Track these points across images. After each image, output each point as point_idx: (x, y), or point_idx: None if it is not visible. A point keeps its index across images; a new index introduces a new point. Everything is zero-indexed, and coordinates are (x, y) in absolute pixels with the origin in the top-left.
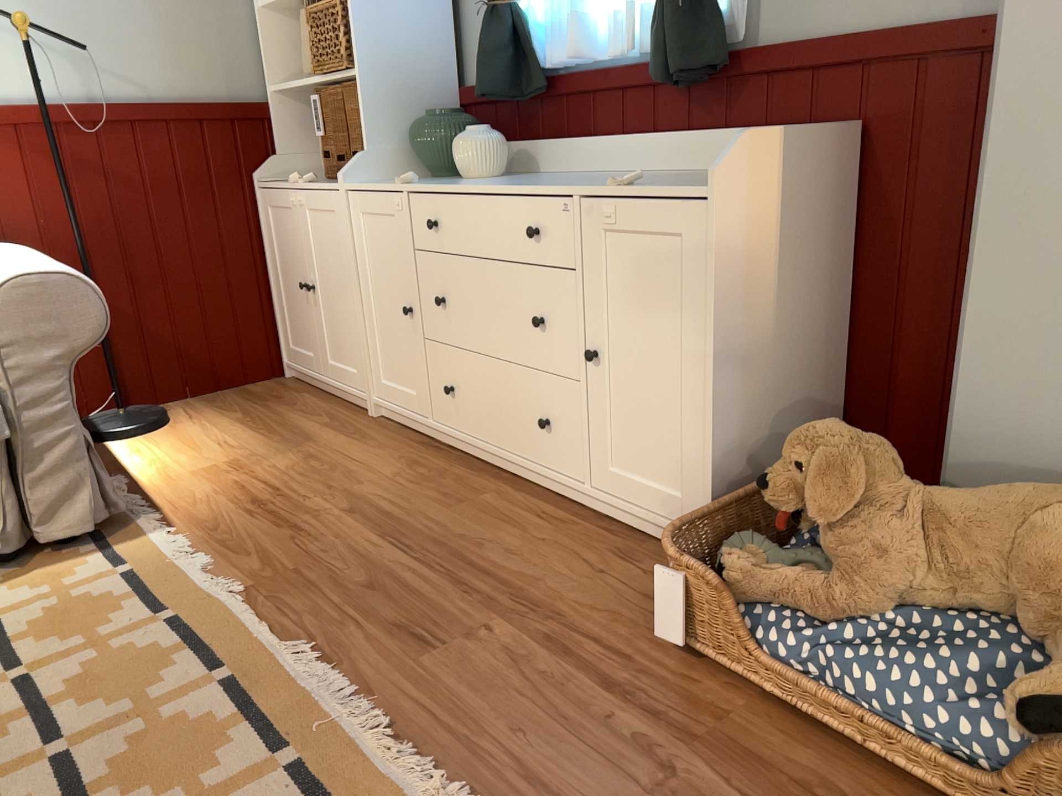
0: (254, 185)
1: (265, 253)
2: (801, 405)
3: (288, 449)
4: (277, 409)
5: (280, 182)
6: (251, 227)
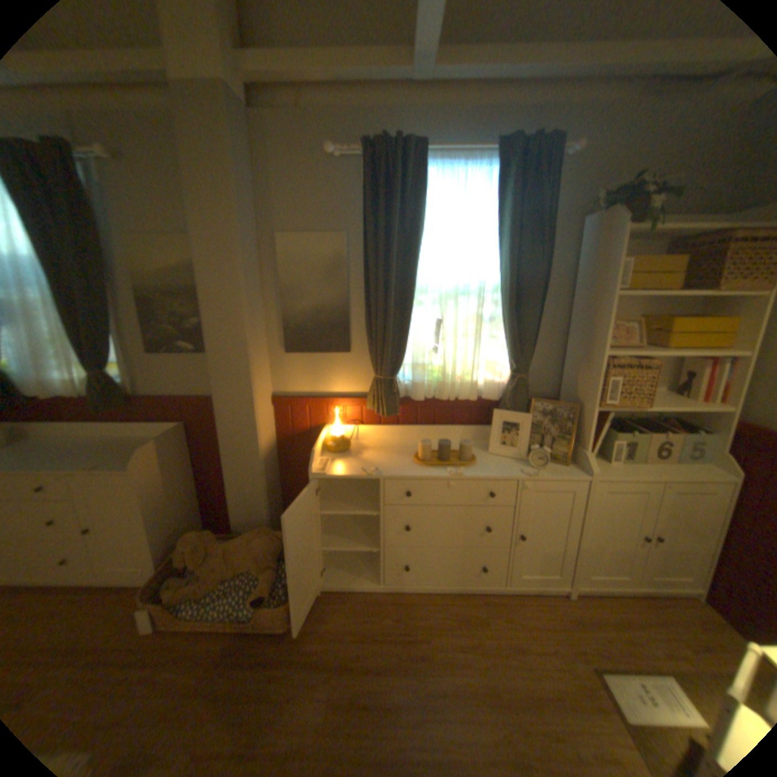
0: None
1: None
2: (182, 517)
3: None
4: None
5: None
6: None
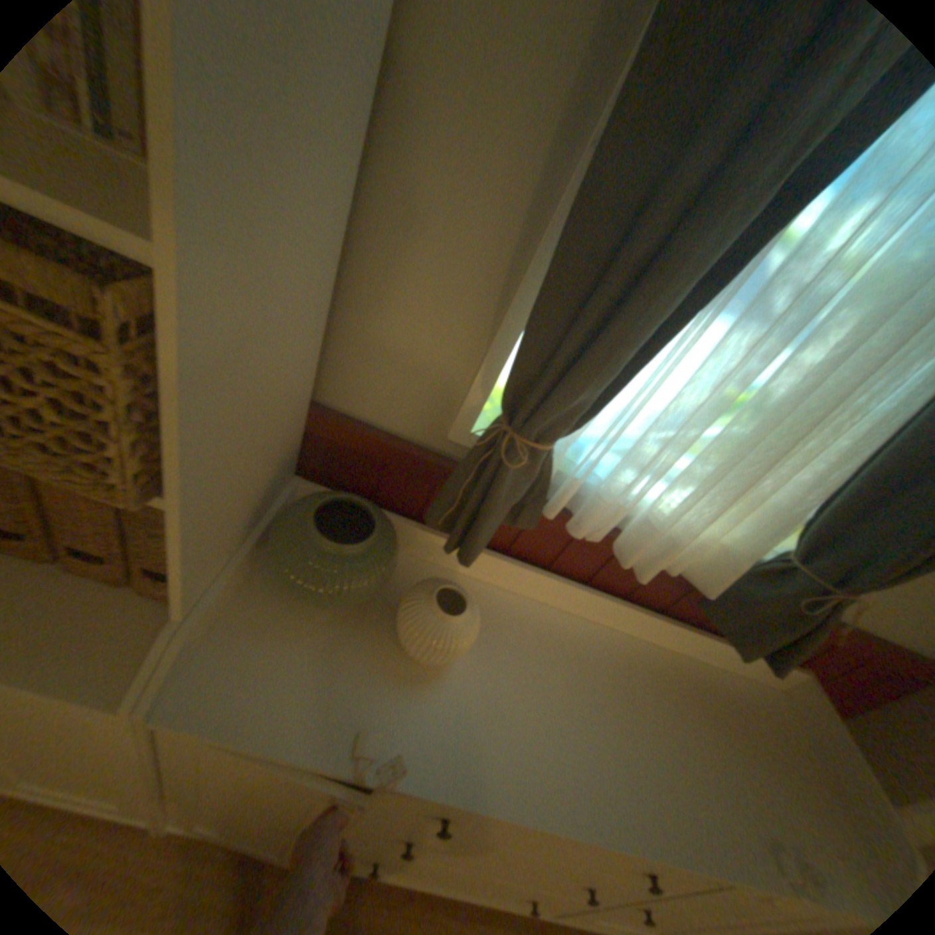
0: None
1: None
2: None
3: None
4: None
5: None
6: None
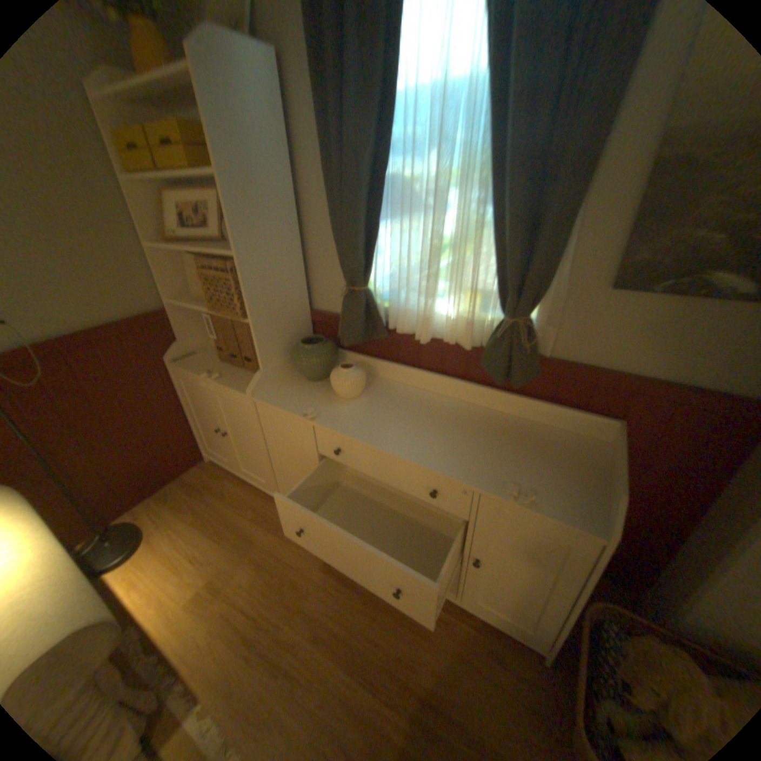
0: (164, 361)
1: (179, 399)
2: None
3: (240, 559)
4: (213, 504)
5: (185, 361)
6: (166, 386)
